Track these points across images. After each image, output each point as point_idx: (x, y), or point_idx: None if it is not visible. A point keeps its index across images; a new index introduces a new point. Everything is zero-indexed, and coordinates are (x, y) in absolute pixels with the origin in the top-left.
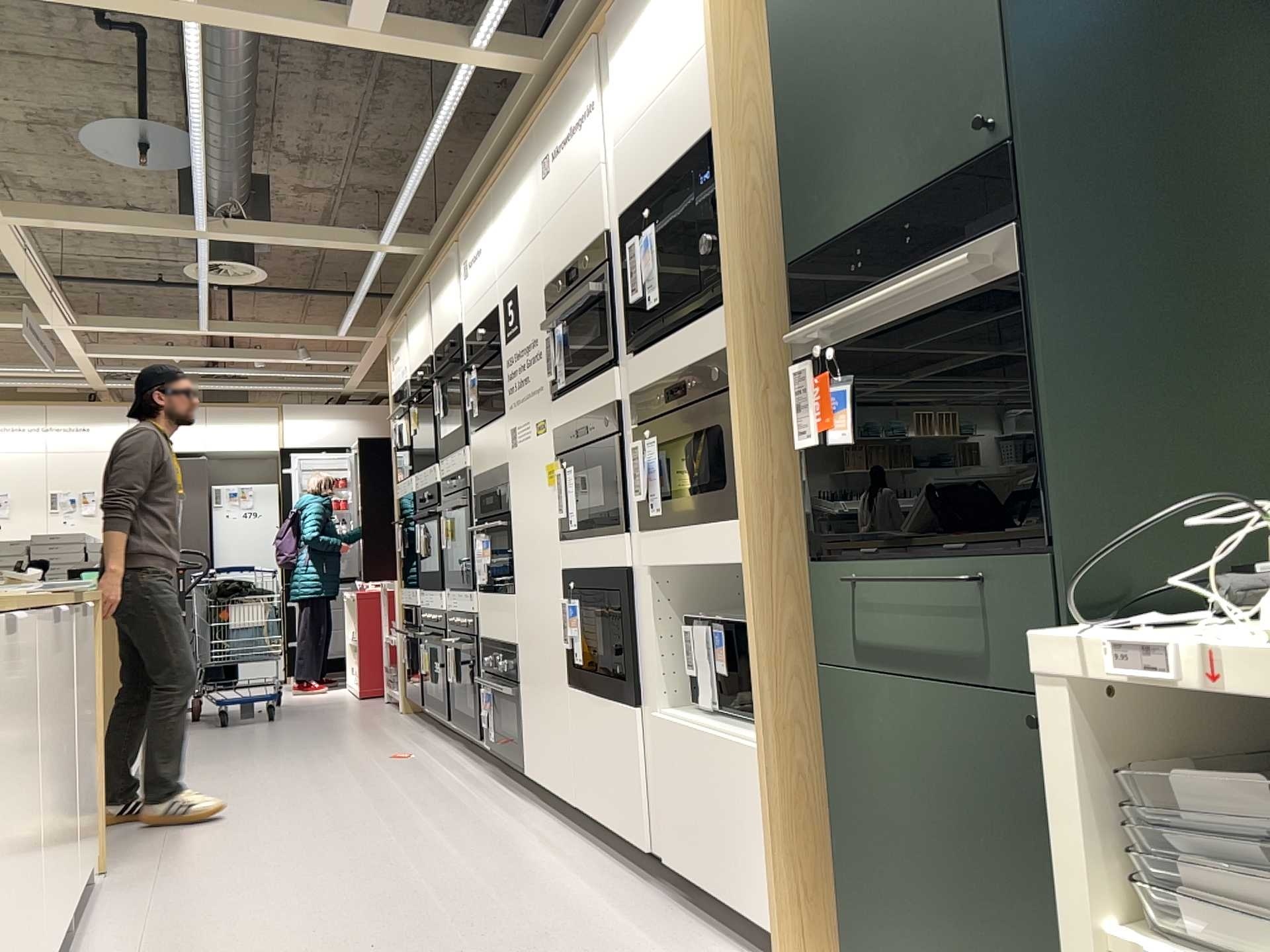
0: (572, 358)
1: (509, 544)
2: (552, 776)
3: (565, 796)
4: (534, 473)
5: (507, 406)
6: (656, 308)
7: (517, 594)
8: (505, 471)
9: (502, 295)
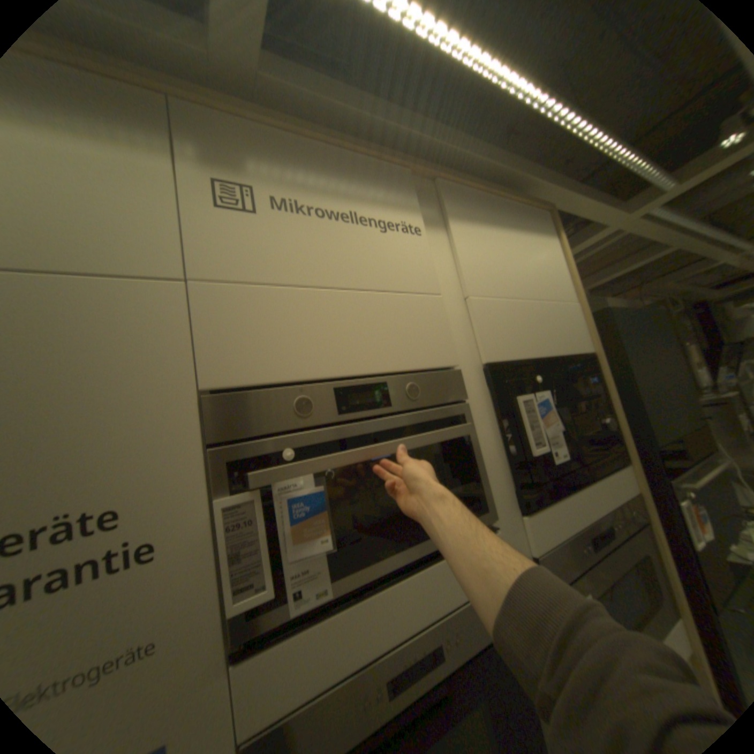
0: (361, 537)
1: None
2: None
3: None
4: None
5: None
6: (562, 465)
7: None
8: None
9: None
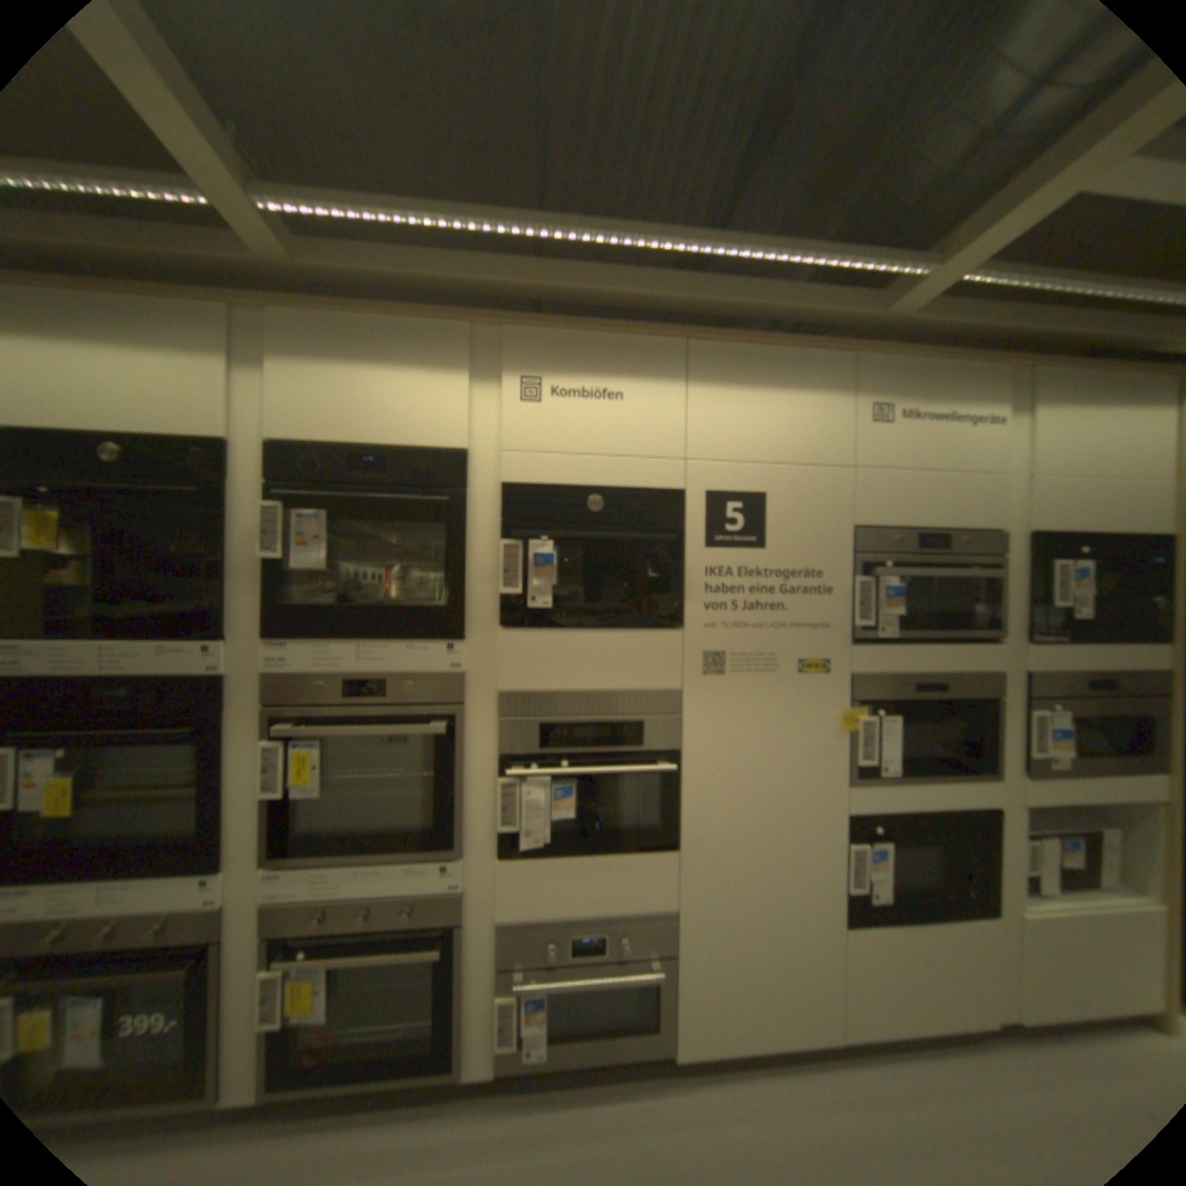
0: (916, 616)
1: (670, 789)
2: (777, 1035)
3: (813, 1045)
4: (784, 712)
5: (696, 622)
6: (1082, 621)
7: (691, 849)
8: (671, 699)
9: (707, 486)
